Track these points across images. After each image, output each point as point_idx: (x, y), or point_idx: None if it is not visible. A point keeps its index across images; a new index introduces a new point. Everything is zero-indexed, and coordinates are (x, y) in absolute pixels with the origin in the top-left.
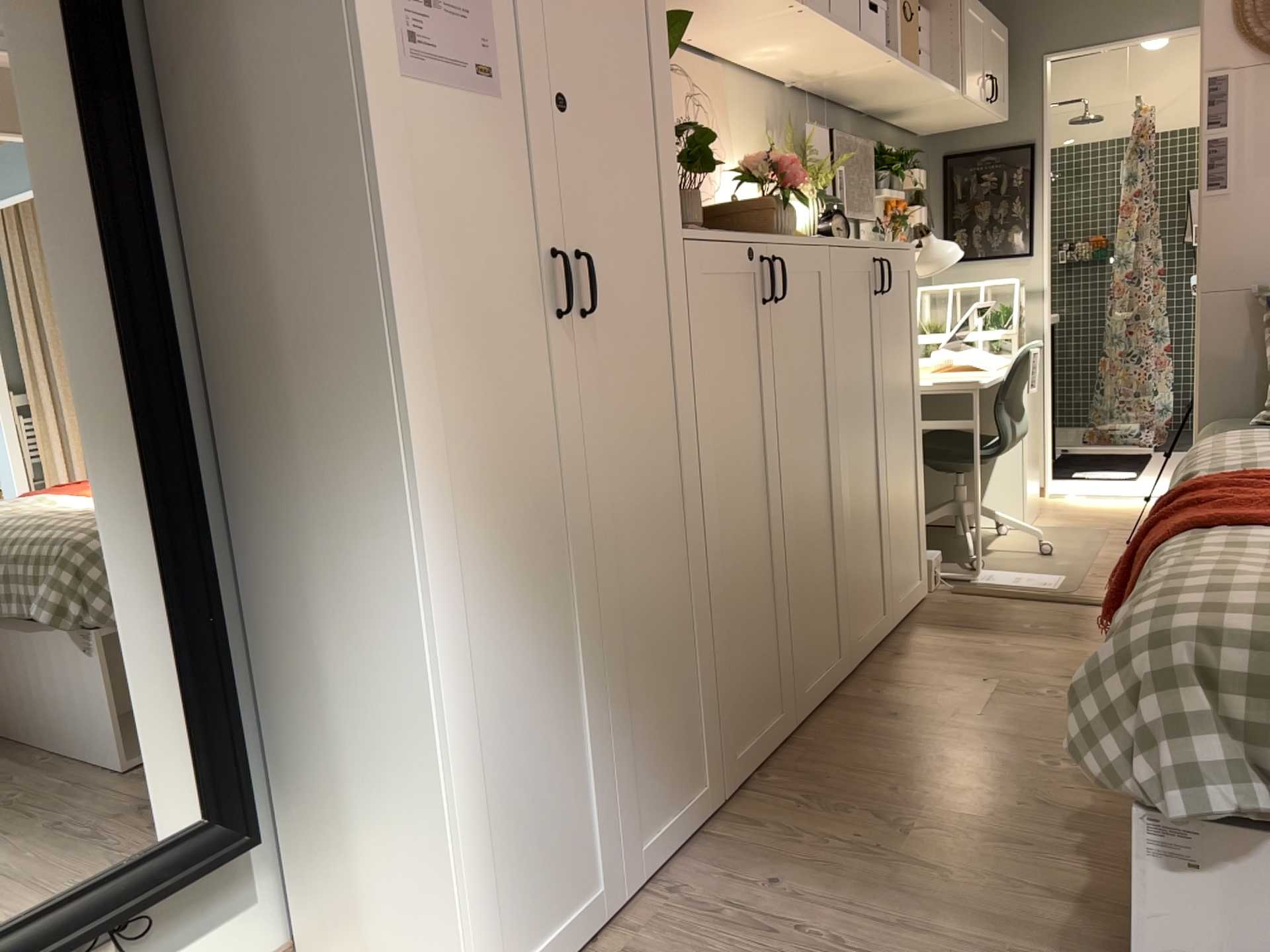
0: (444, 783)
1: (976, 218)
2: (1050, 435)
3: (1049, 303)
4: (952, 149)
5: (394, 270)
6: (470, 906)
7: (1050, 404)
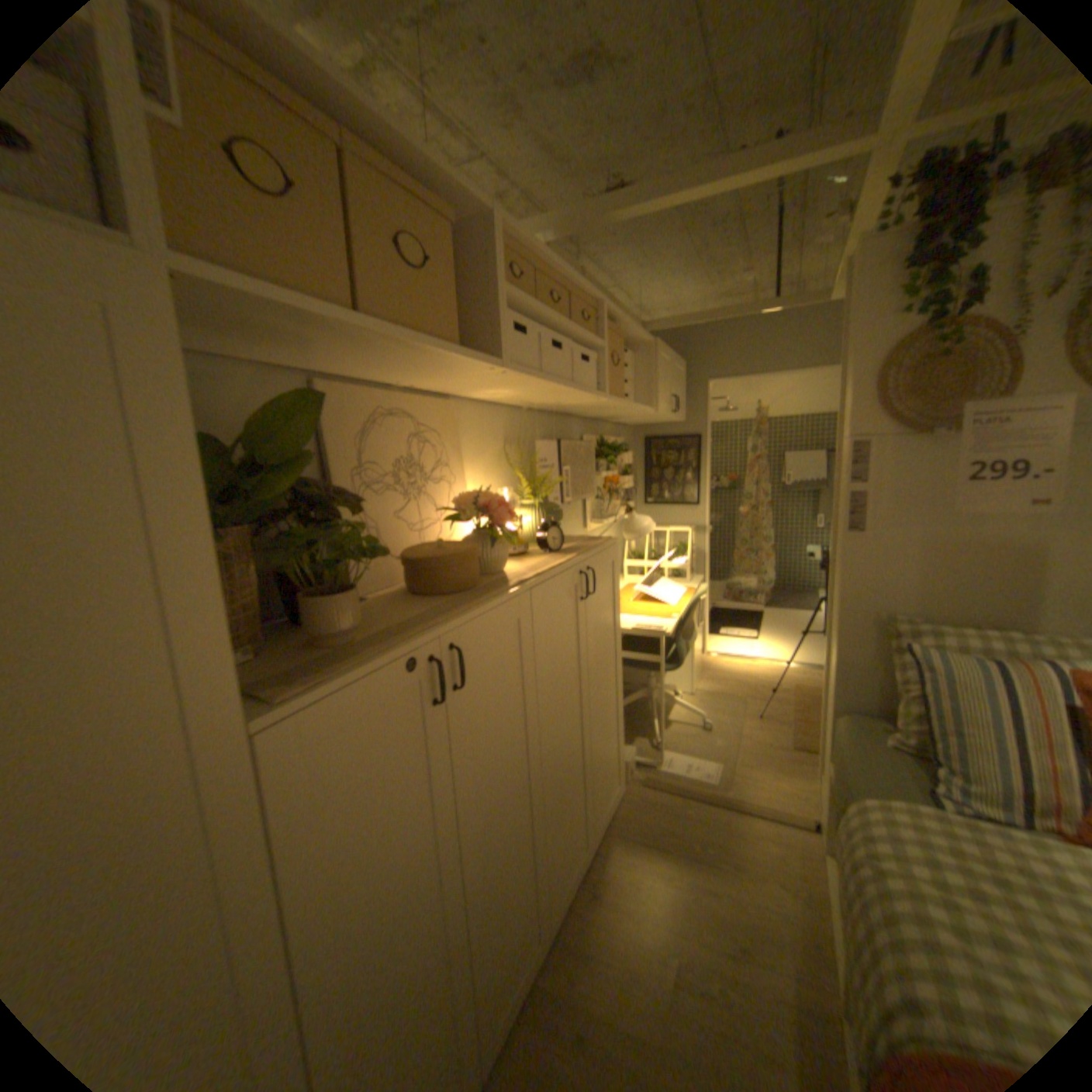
0: None
1: (664, 477)
2: (707, 616)
3: (709, 534)
4: (651, 432)
5: None
6: None
7: (708, 596)
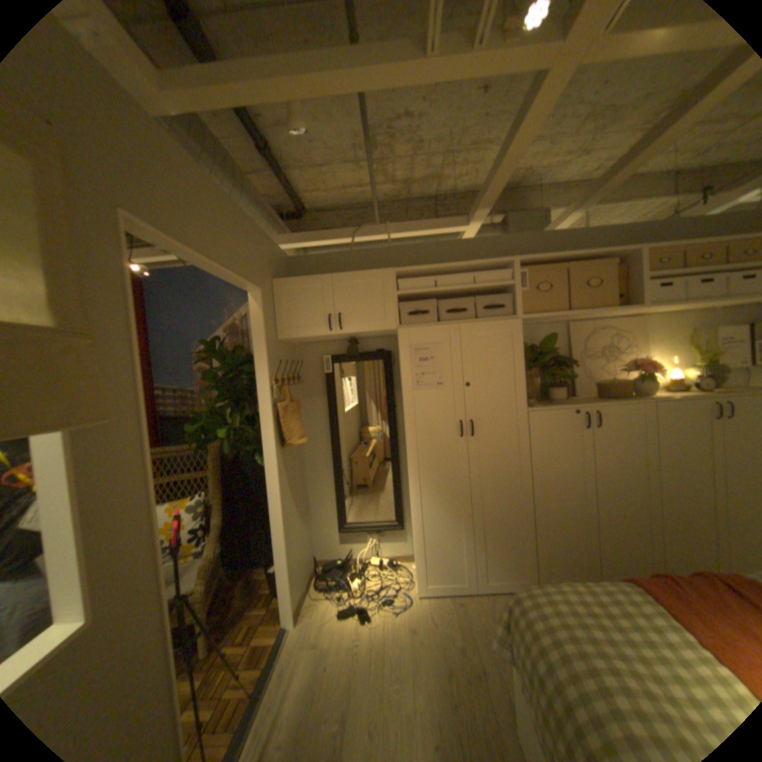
0: (414, 534)
1: None
2: None
3: None
4: None
5: (409, 430)
6: (419, 563)
7: None
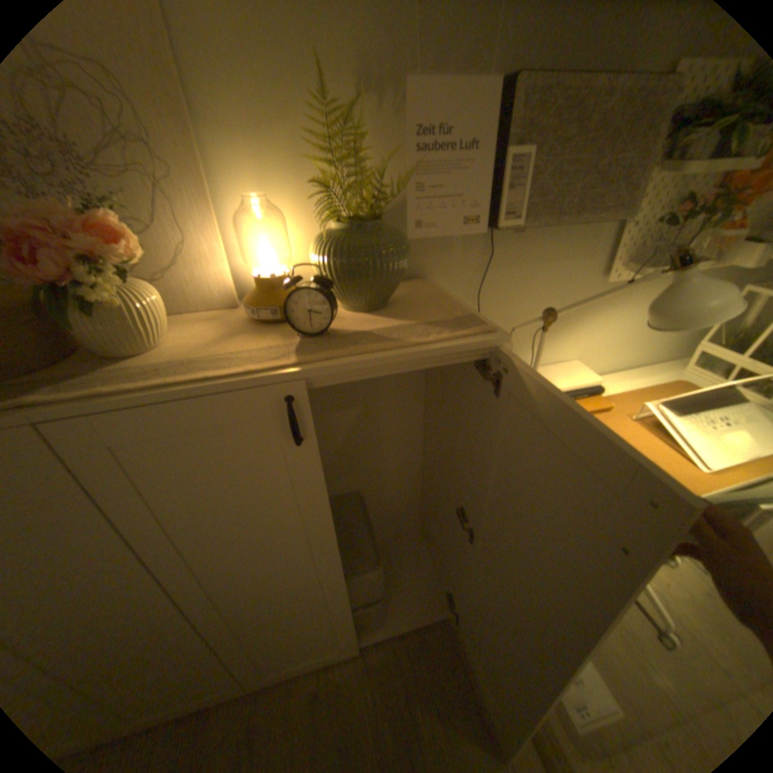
0: None
1: None
2: None
3: None
4: None
5: None
6: None
7: None
